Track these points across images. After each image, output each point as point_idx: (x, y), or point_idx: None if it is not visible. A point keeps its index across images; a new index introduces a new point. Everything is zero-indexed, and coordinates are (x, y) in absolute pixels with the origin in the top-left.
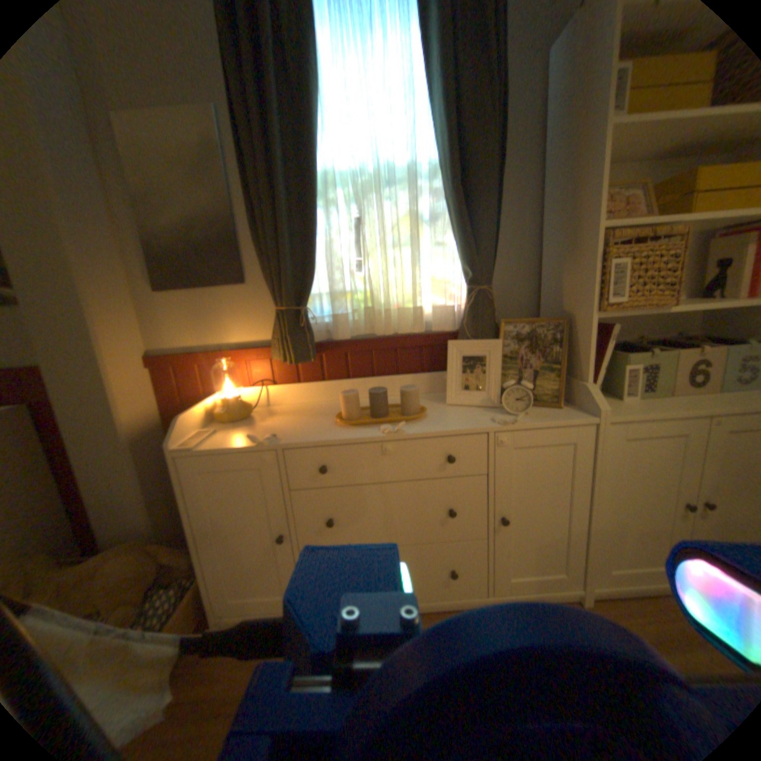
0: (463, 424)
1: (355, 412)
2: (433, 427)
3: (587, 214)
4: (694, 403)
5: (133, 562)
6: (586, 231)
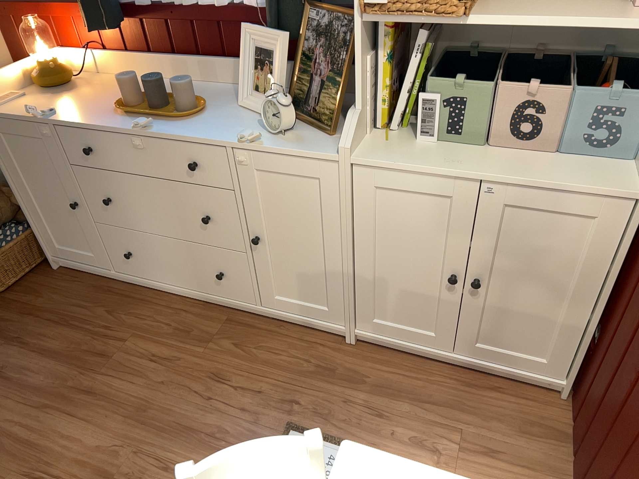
0: (213, 136)
1: (135, 103)
2: (185, 133)
3: None
4: (484, 162)
5: None
6: None
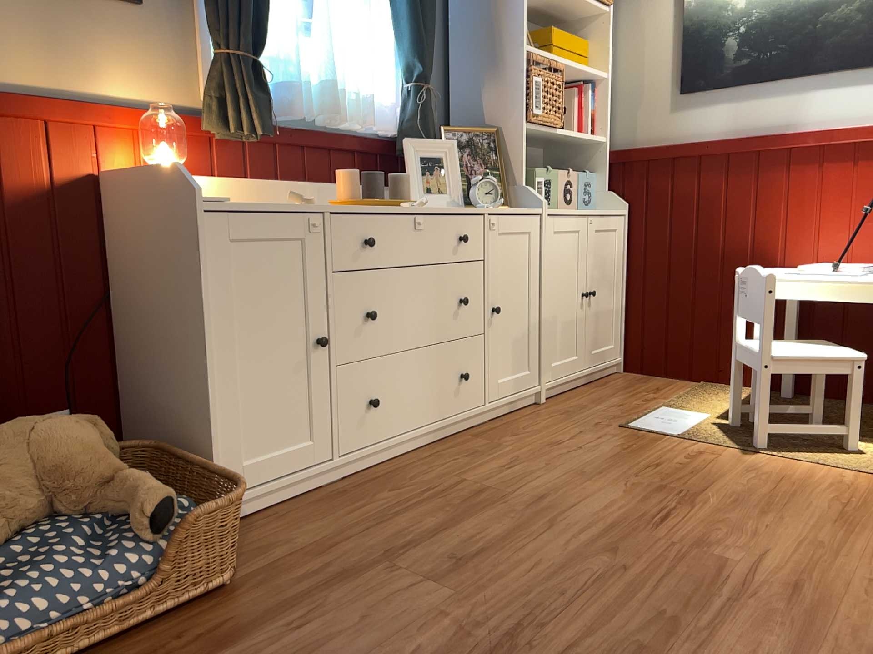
0: (461, 208)
1: (356, 195)
2: (442, 207)
3: (508, 37)
4: (573, 211)
5: (79, 425)
6: (508, 51)
